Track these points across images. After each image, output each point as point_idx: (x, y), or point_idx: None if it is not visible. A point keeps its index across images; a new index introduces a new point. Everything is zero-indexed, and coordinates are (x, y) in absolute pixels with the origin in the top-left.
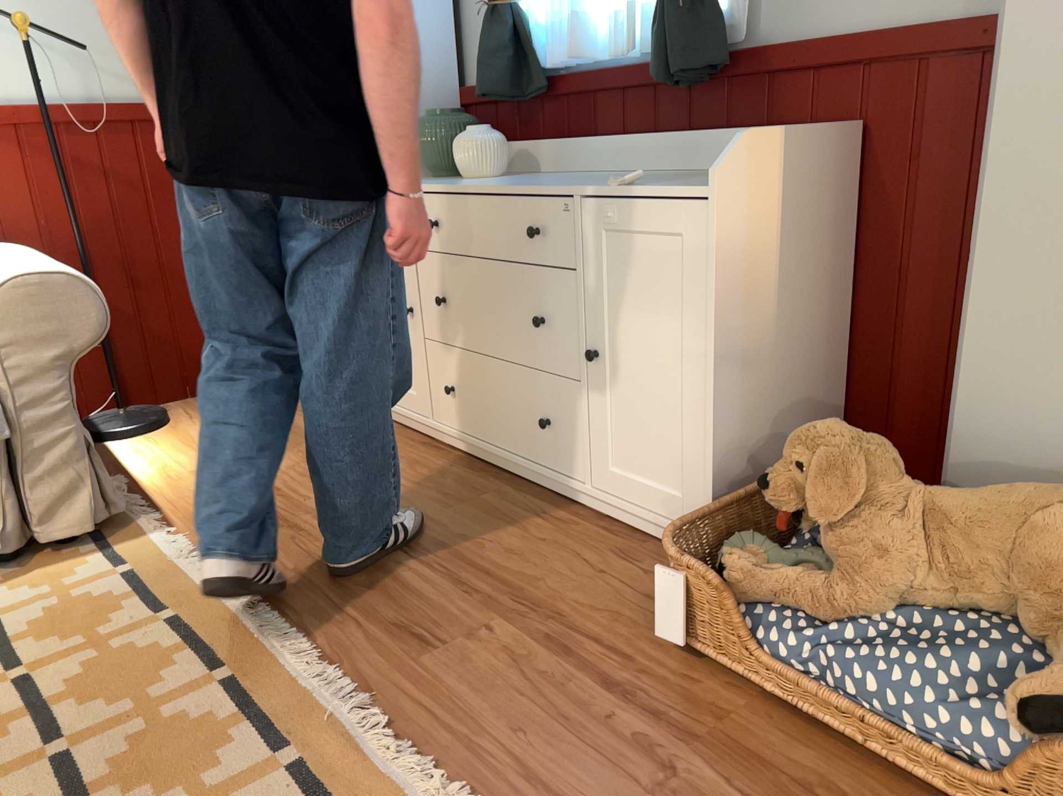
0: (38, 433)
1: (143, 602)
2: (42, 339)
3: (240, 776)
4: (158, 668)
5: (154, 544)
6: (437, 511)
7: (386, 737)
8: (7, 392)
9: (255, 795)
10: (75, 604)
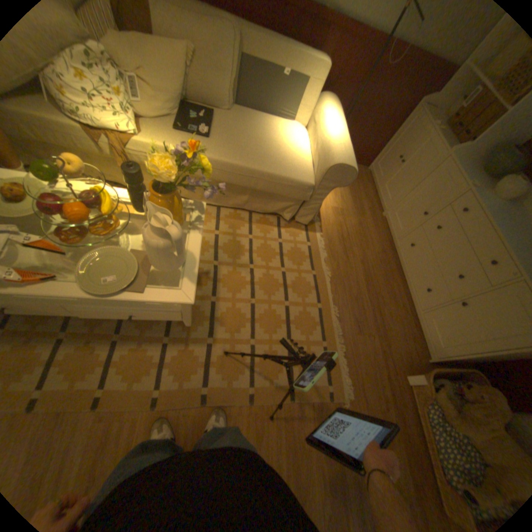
0: (313, 201)
1: (309, 264)
2: (333, 182)
3: (315, 343)
4: (308, 293)
5: (316, 239)
6: (381, 281)
7: (343, 357)
8: (314, 190)
9: (316, 351)
10: (296, 252)
